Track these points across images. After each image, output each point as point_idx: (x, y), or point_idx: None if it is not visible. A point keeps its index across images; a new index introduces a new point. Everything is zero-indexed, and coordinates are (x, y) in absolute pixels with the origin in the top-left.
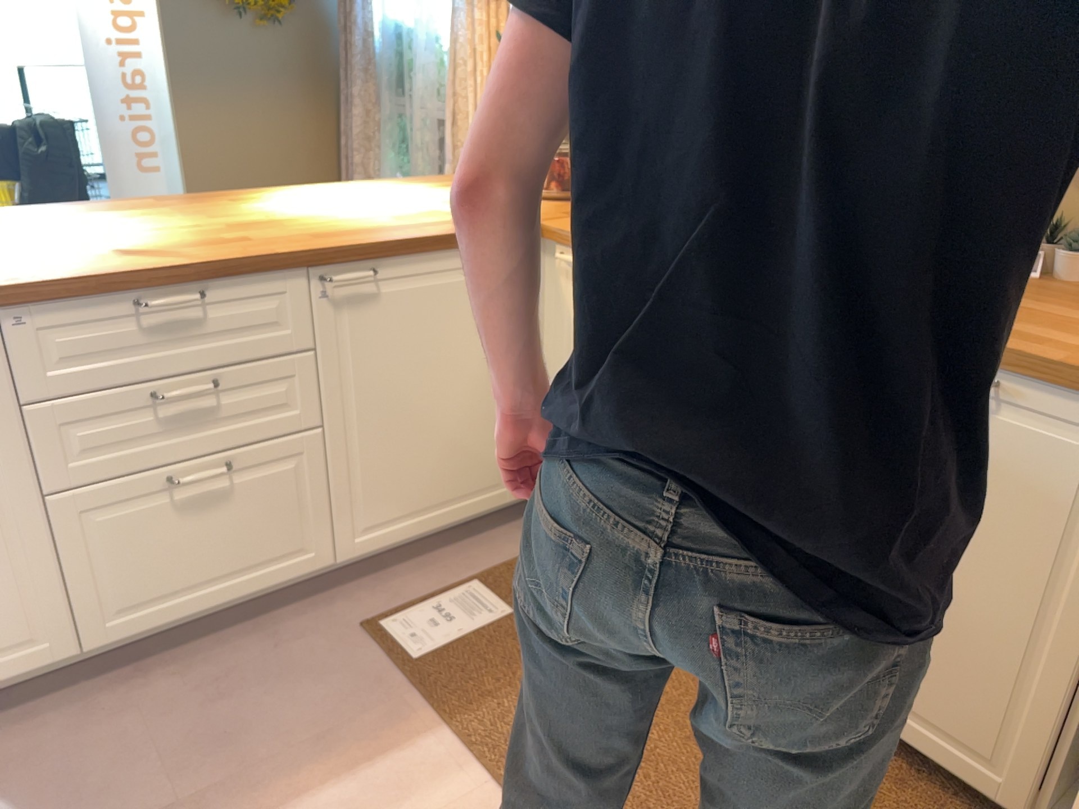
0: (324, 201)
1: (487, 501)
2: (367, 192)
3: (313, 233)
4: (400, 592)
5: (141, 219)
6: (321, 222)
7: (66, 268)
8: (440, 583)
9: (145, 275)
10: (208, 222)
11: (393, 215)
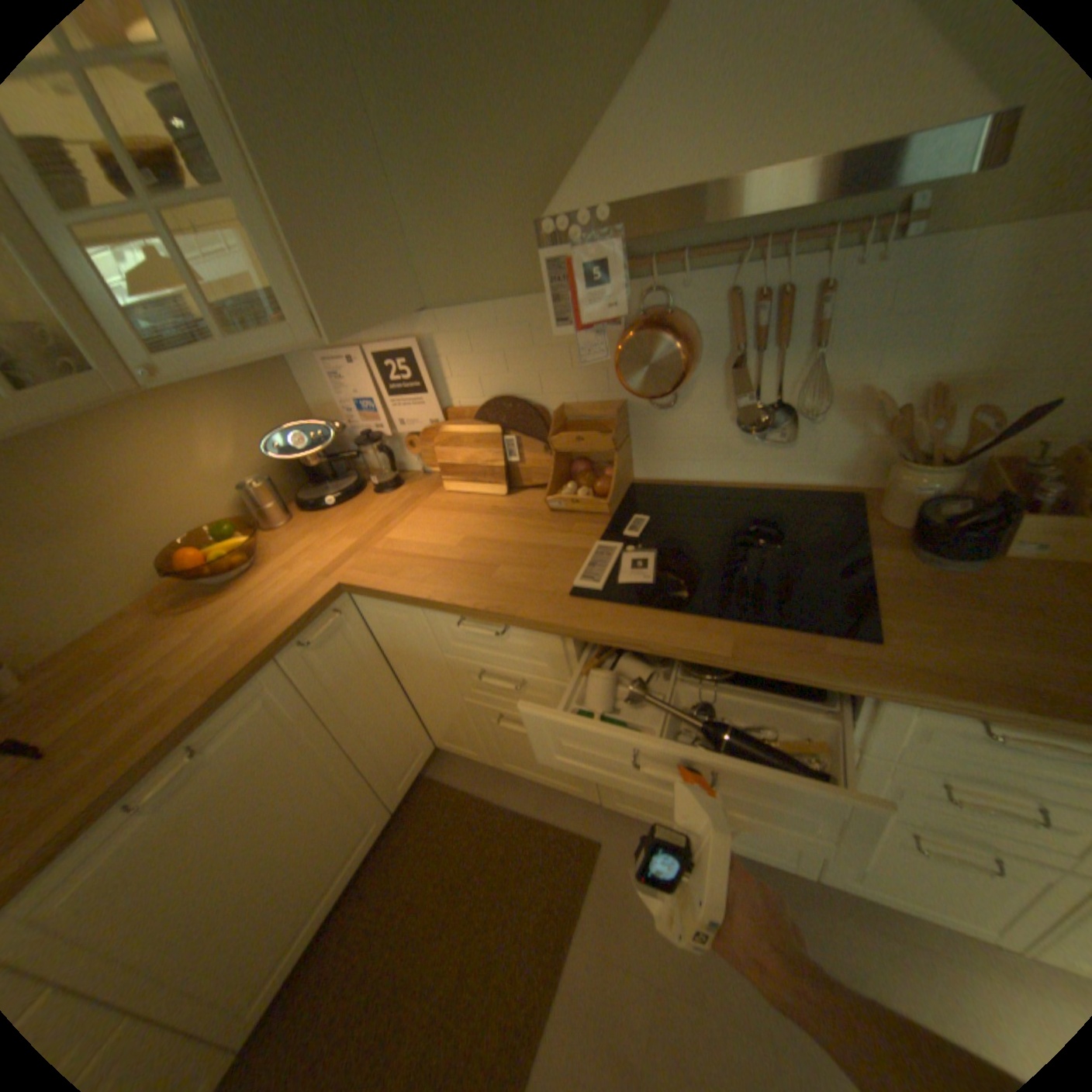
0: None
1: None
2: None
3: None
4: None
5: None
6: None
7: None
8: None
9: None
10: None
11: None
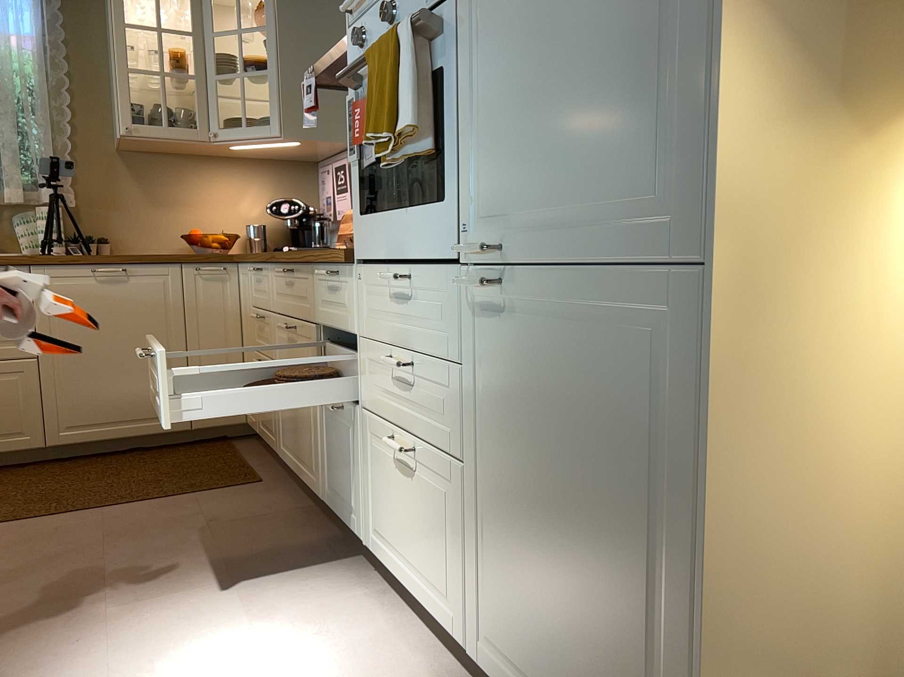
0: None
1: None
2: None
3: None
4: None
5: None
6: None
7: None
8: None
9: None
10: None
11: None
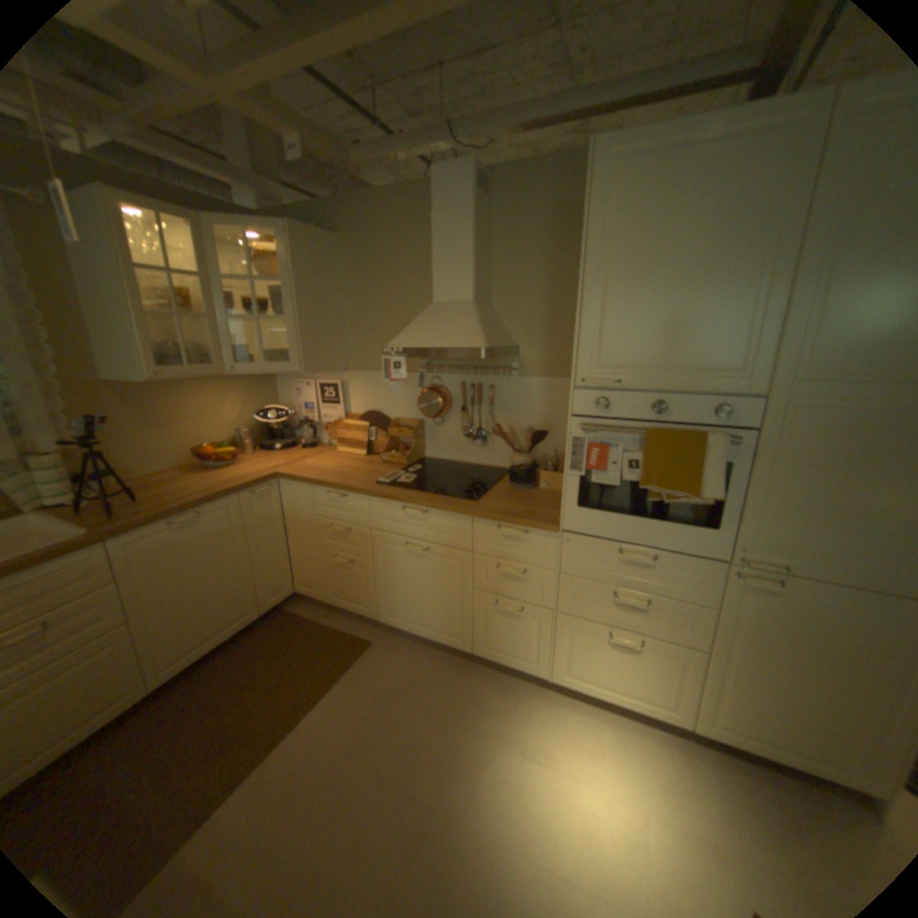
0: None
1: None
2: None
3: None
4: None
5: None
6: None
7: None
8: None
9: None
10: None
11: None
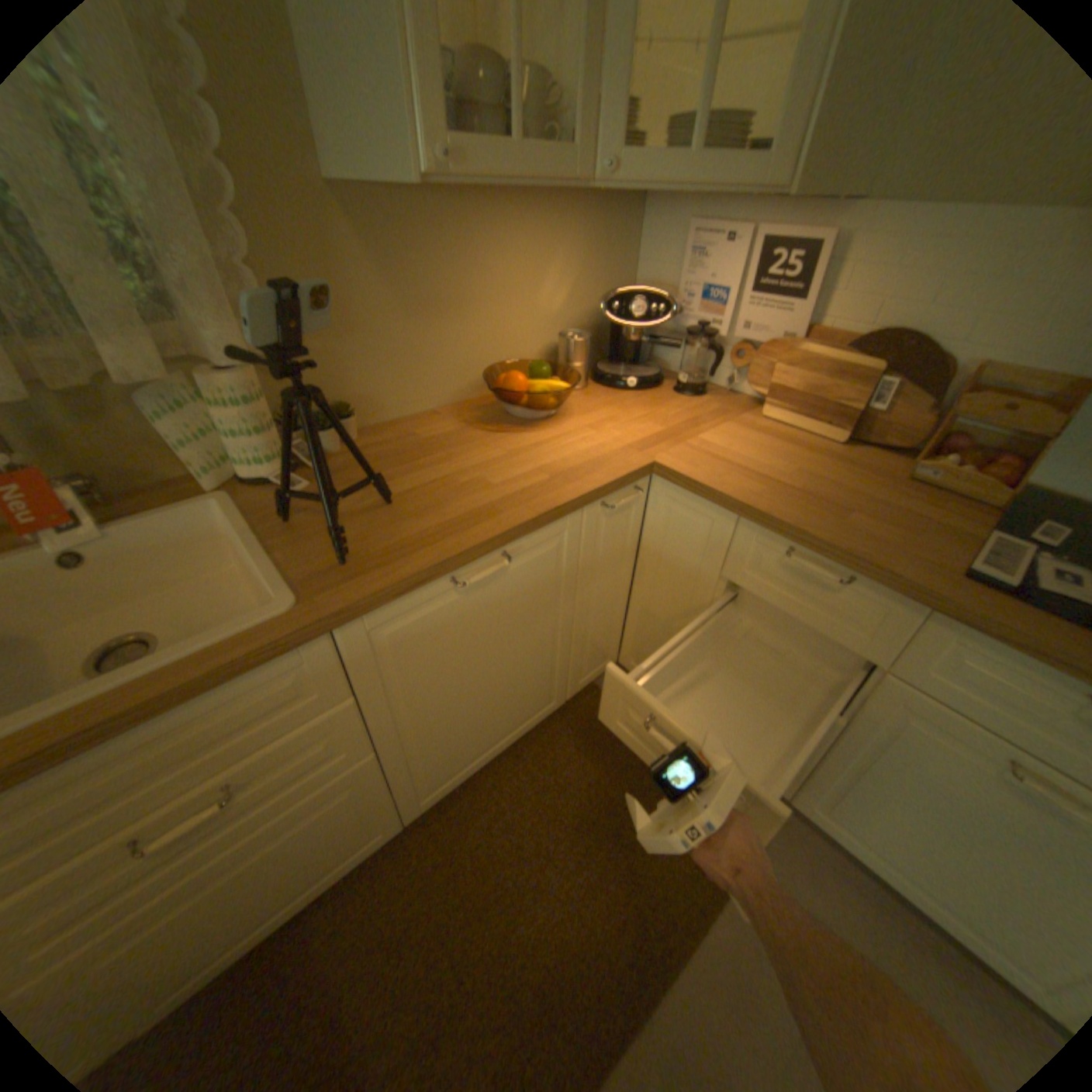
0: None
1: None
2: None
3: None
4: None
5: None
6: None
7: None
8: None
9: None
10: None
11: None
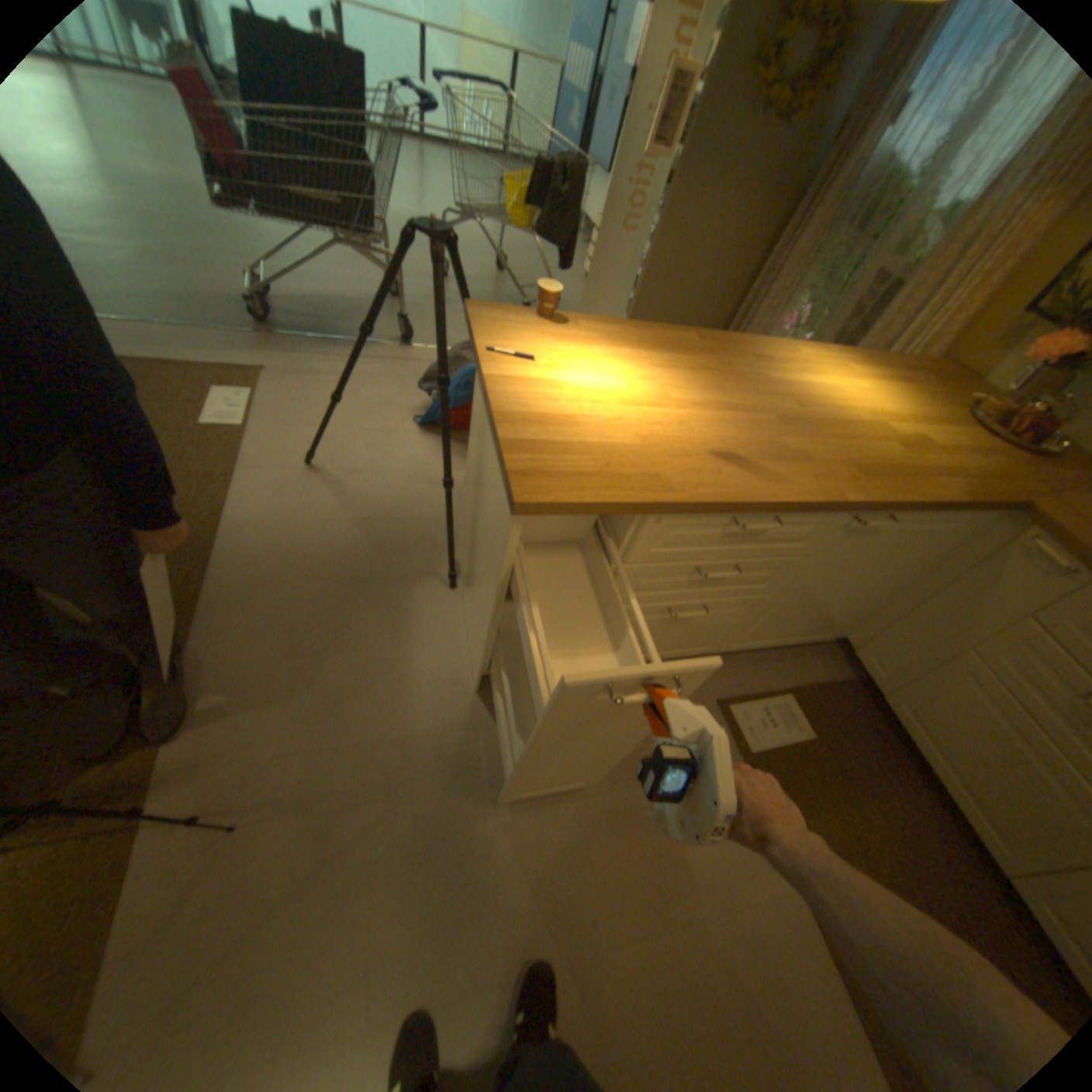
0: (828, 384)
1: (817, 641)
2: (852, 373)
3: (854, 460)
4: (742, 683)
5: (704, 376)
6: (848, 434)
7: (698, 476)
8: (768, 686)
9: (755, 505)
10: (758, 401)
11: (899, 437)
